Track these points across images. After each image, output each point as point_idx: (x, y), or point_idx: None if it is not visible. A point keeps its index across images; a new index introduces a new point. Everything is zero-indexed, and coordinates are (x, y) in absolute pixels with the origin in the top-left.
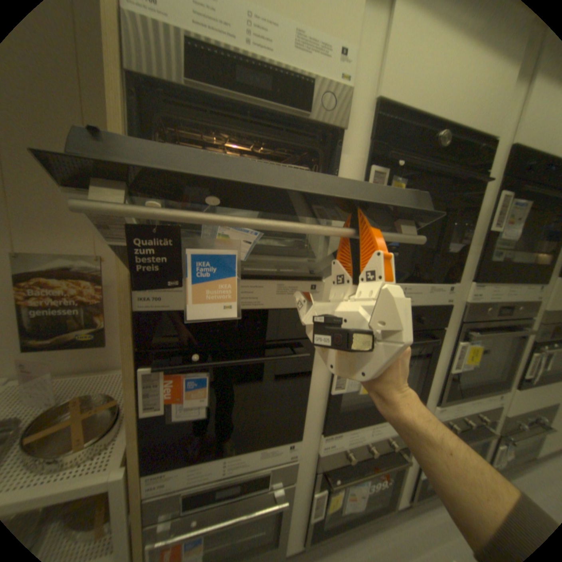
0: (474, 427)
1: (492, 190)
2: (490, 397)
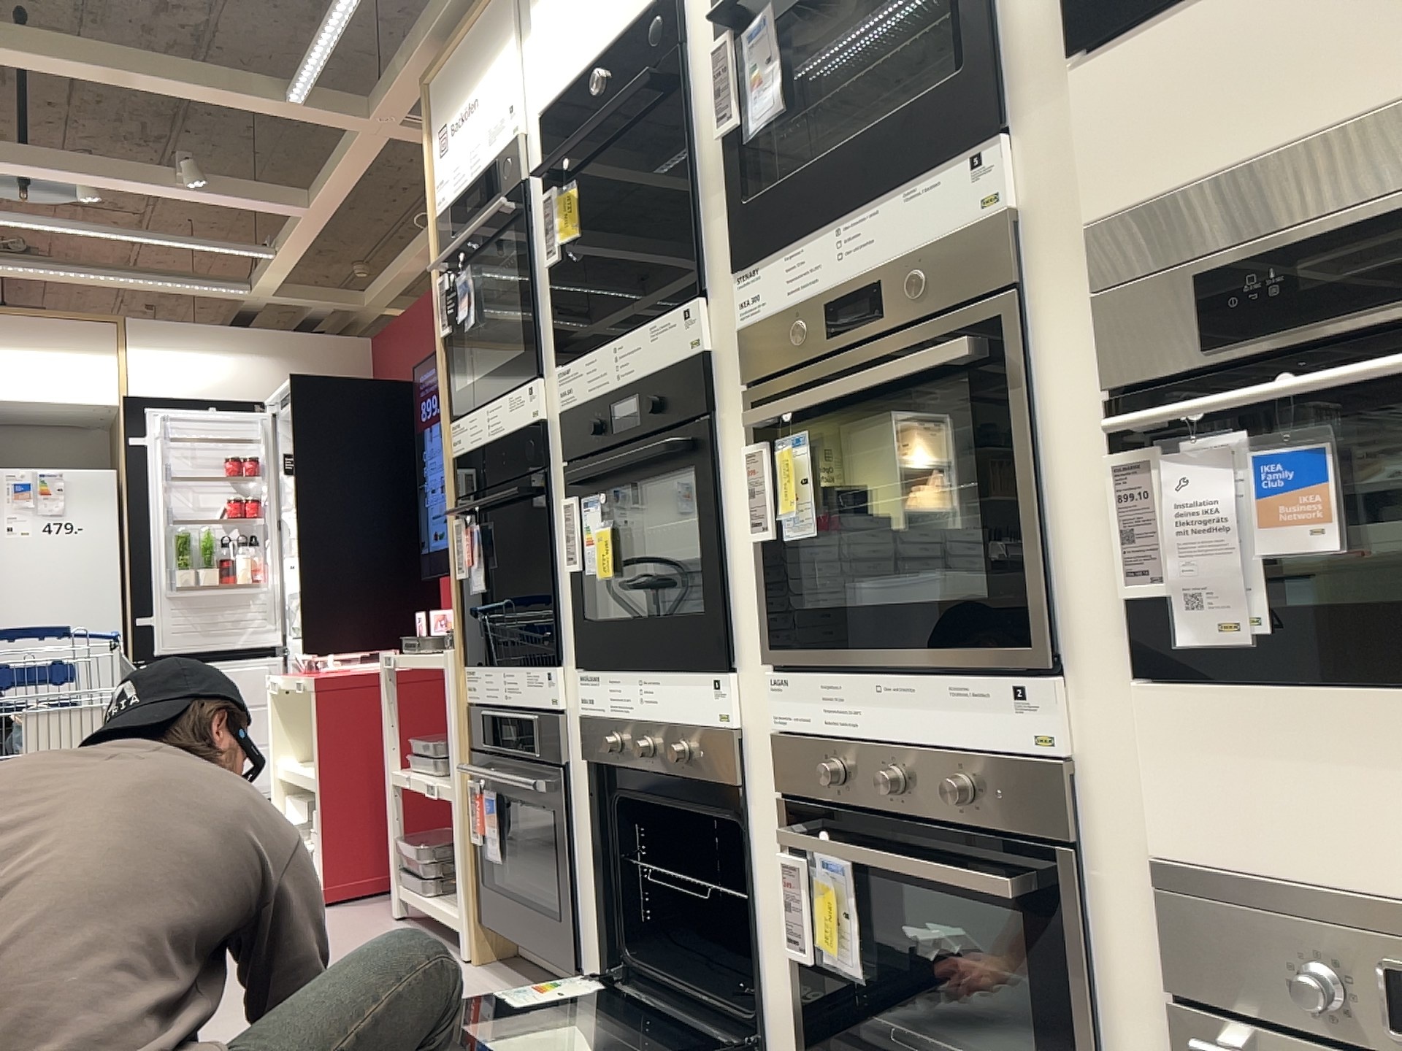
0: (884, 785)
1: (700, 67)
2: (953, 674)
